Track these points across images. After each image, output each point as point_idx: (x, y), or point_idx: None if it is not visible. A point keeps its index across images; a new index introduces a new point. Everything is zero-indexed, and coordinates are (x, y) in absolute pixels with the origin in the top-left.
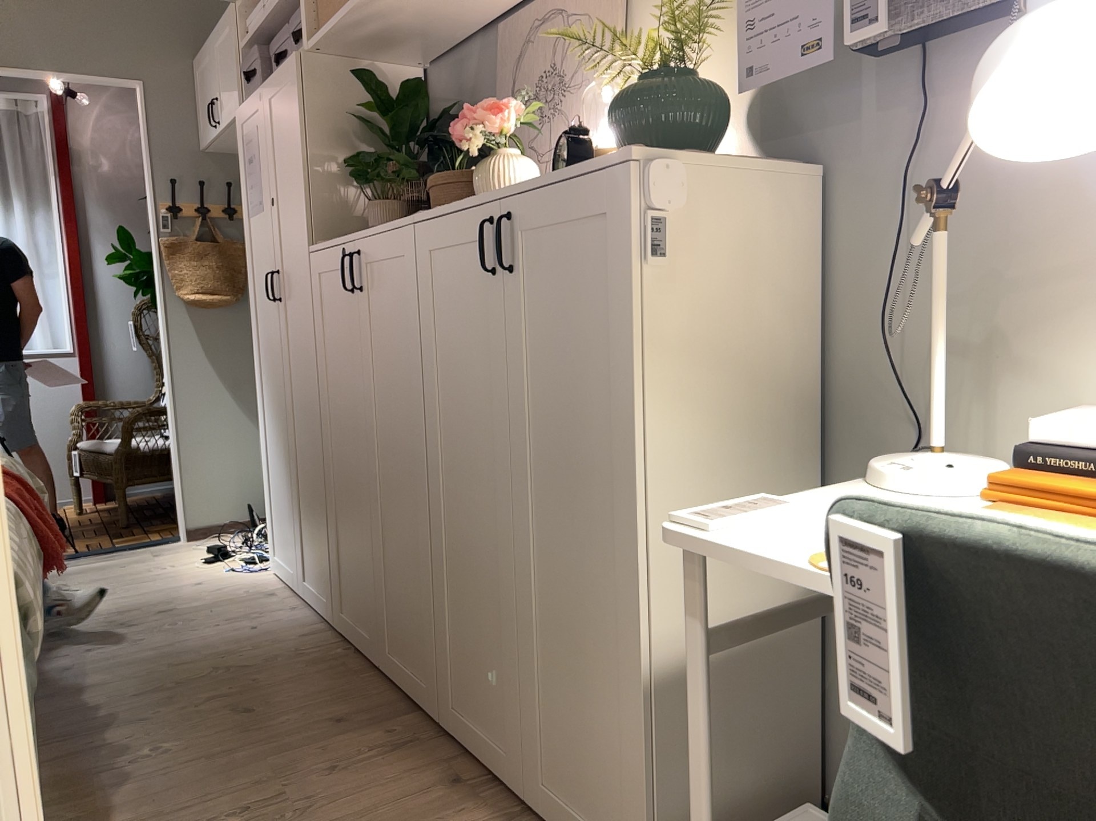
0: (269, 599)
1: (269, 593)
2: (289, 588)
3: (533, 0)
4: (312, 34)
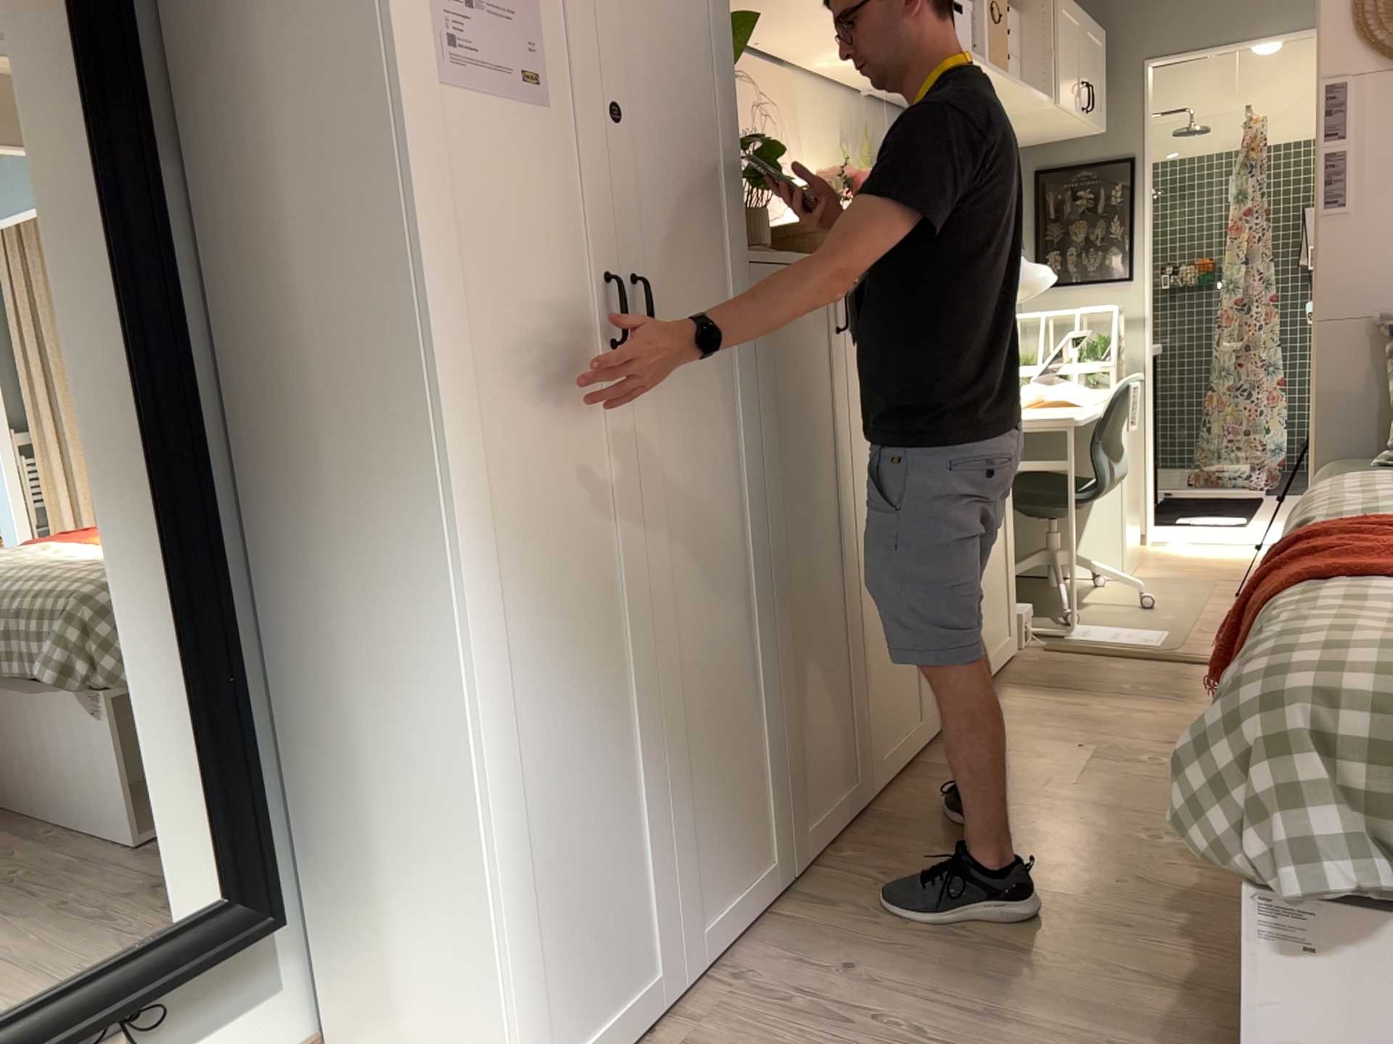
0: None
1: None
2: None
3: None
4: None
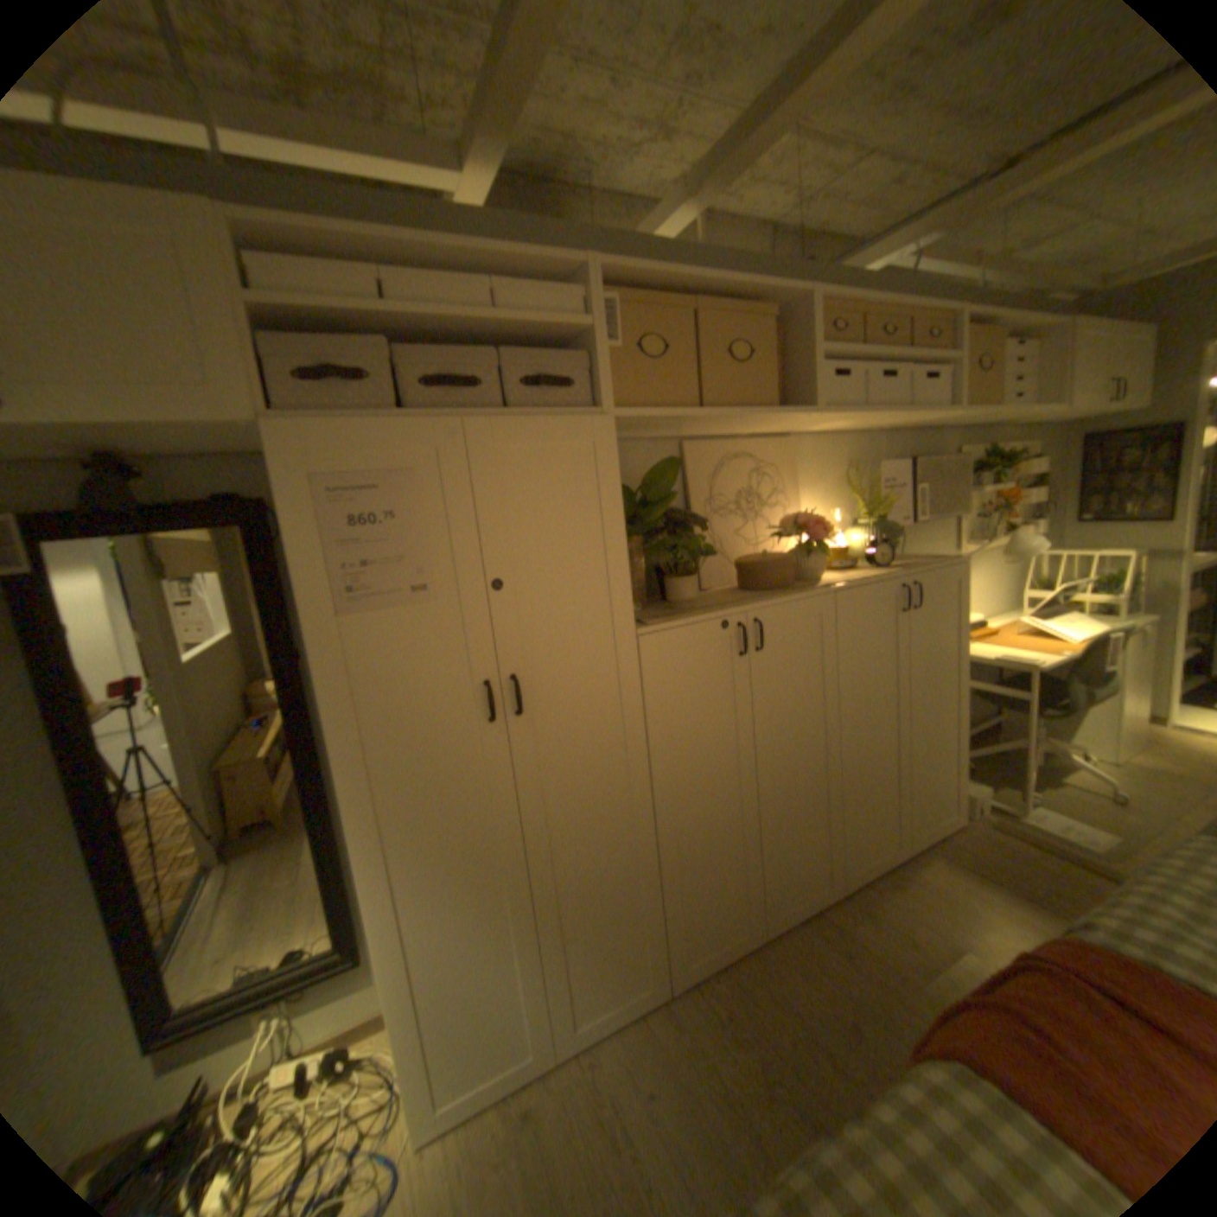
0: (545, 1110)
1: (519, 1119)
2: (504, 1096)
3: (714, 437)
4: (614, 402)
